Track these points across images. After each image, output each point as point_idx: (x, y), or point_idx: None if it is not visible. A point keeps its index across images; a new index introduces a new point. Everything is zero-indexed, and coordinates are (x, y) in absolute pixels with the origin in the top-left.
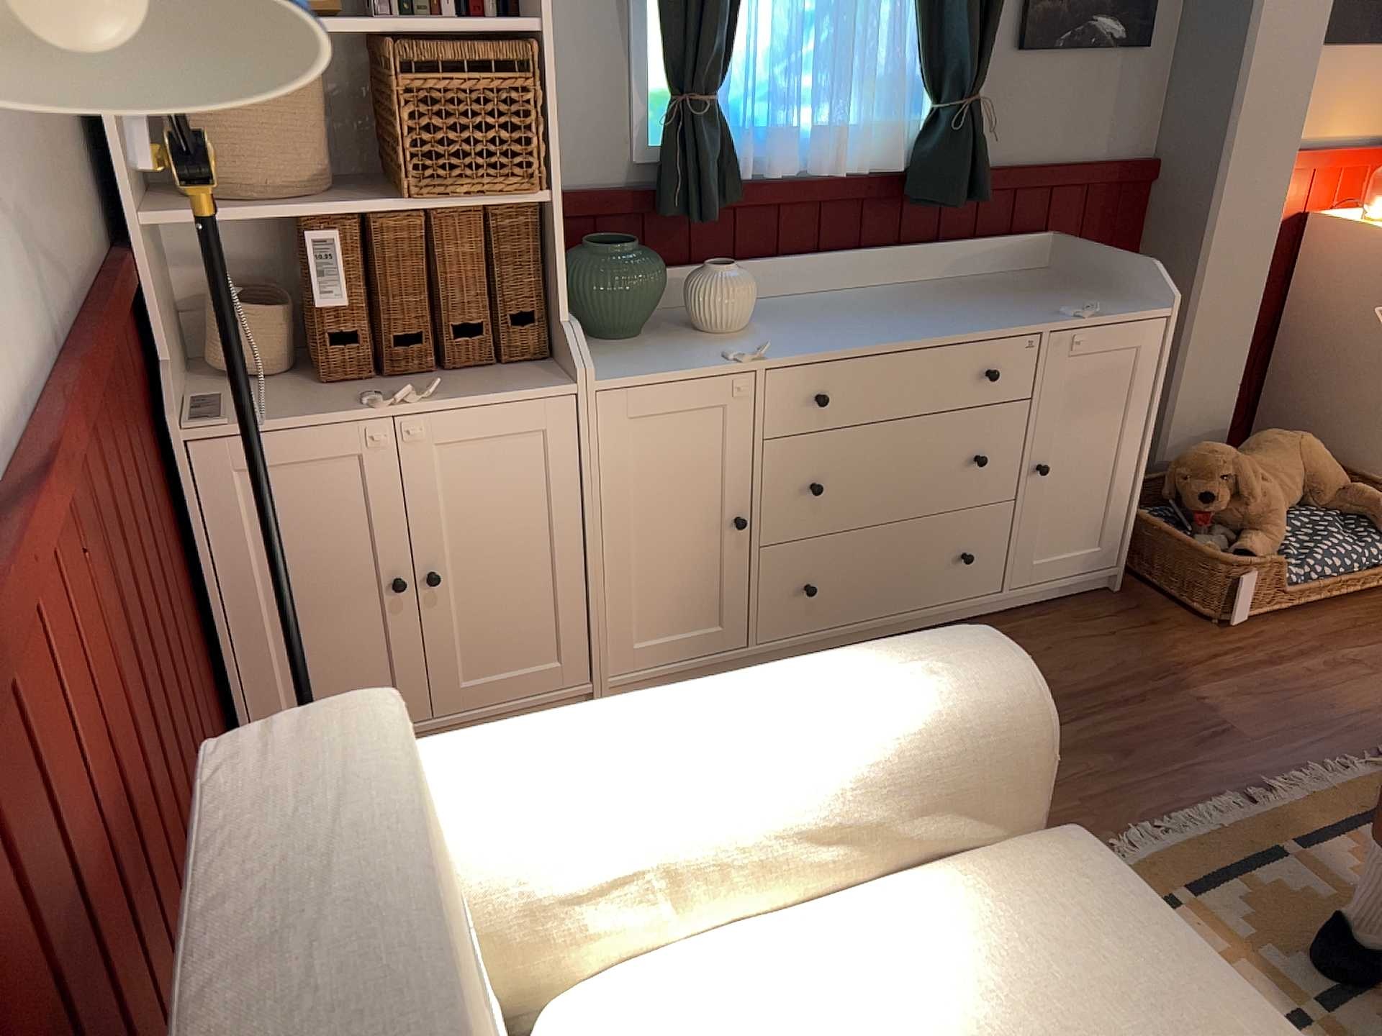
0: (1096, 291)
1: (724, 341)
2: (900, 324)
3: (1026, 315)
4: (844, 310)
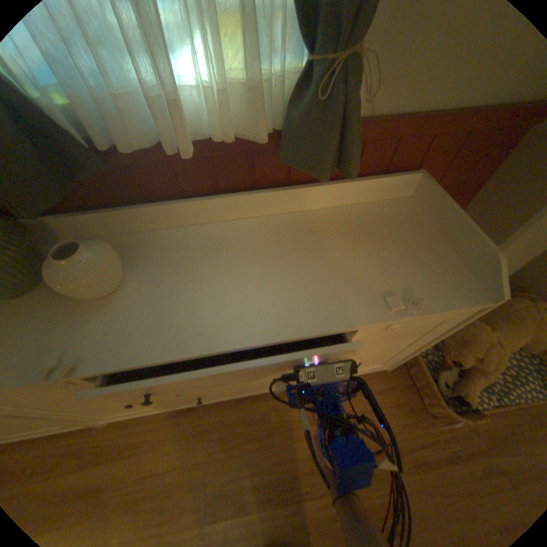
0: (433, 246)
1: (81, 312)
2: (240, 299)
3: (355, 293)
4: (216, 258)
